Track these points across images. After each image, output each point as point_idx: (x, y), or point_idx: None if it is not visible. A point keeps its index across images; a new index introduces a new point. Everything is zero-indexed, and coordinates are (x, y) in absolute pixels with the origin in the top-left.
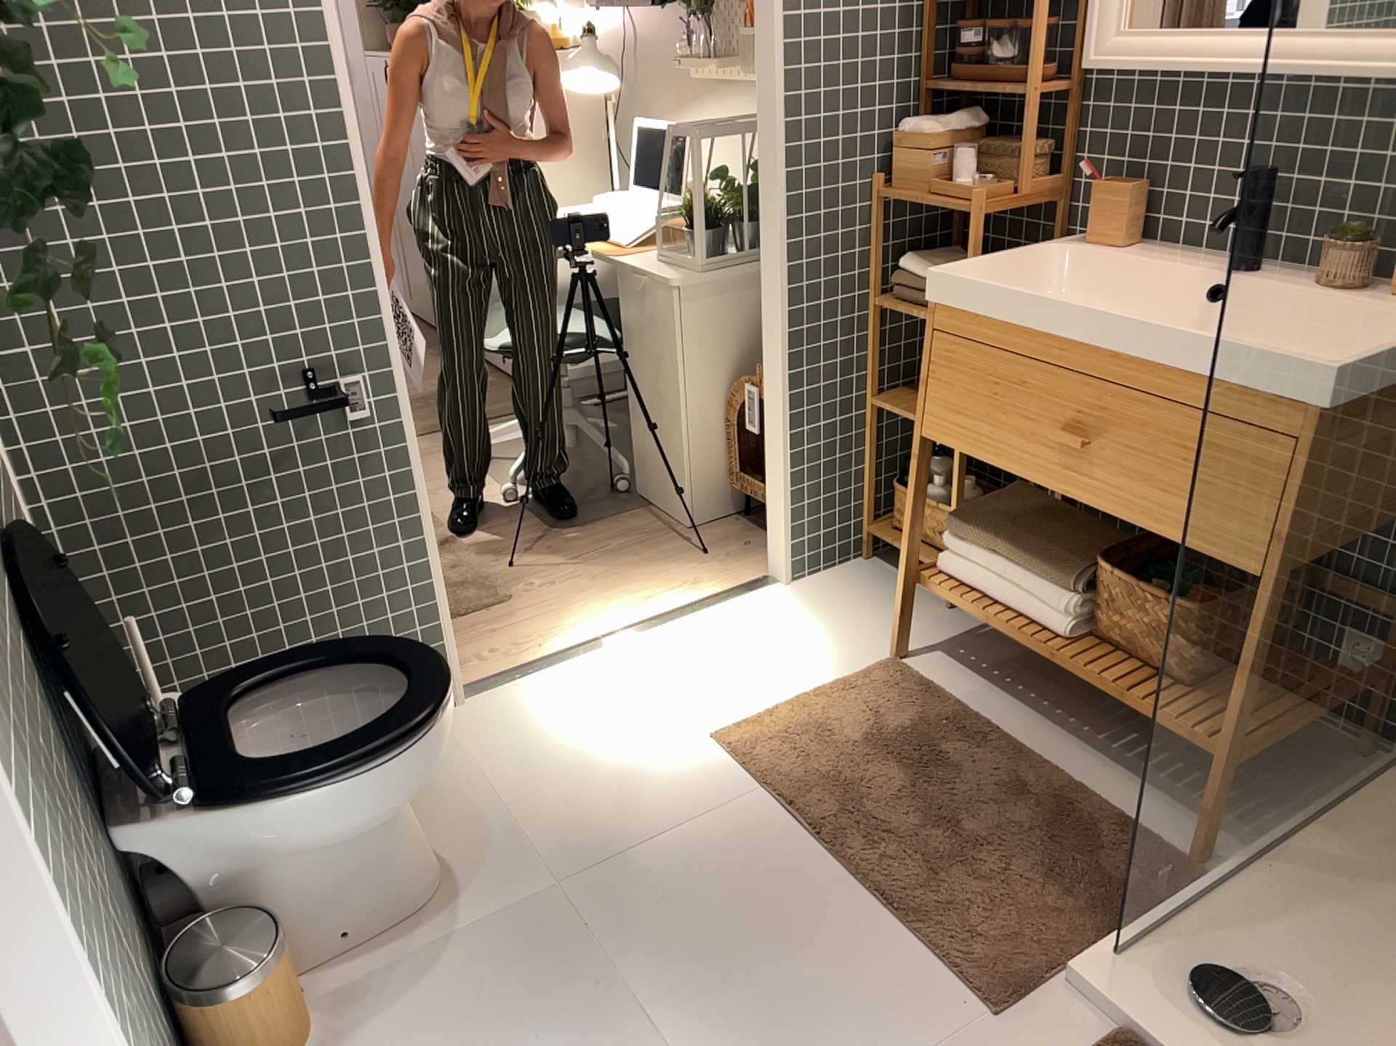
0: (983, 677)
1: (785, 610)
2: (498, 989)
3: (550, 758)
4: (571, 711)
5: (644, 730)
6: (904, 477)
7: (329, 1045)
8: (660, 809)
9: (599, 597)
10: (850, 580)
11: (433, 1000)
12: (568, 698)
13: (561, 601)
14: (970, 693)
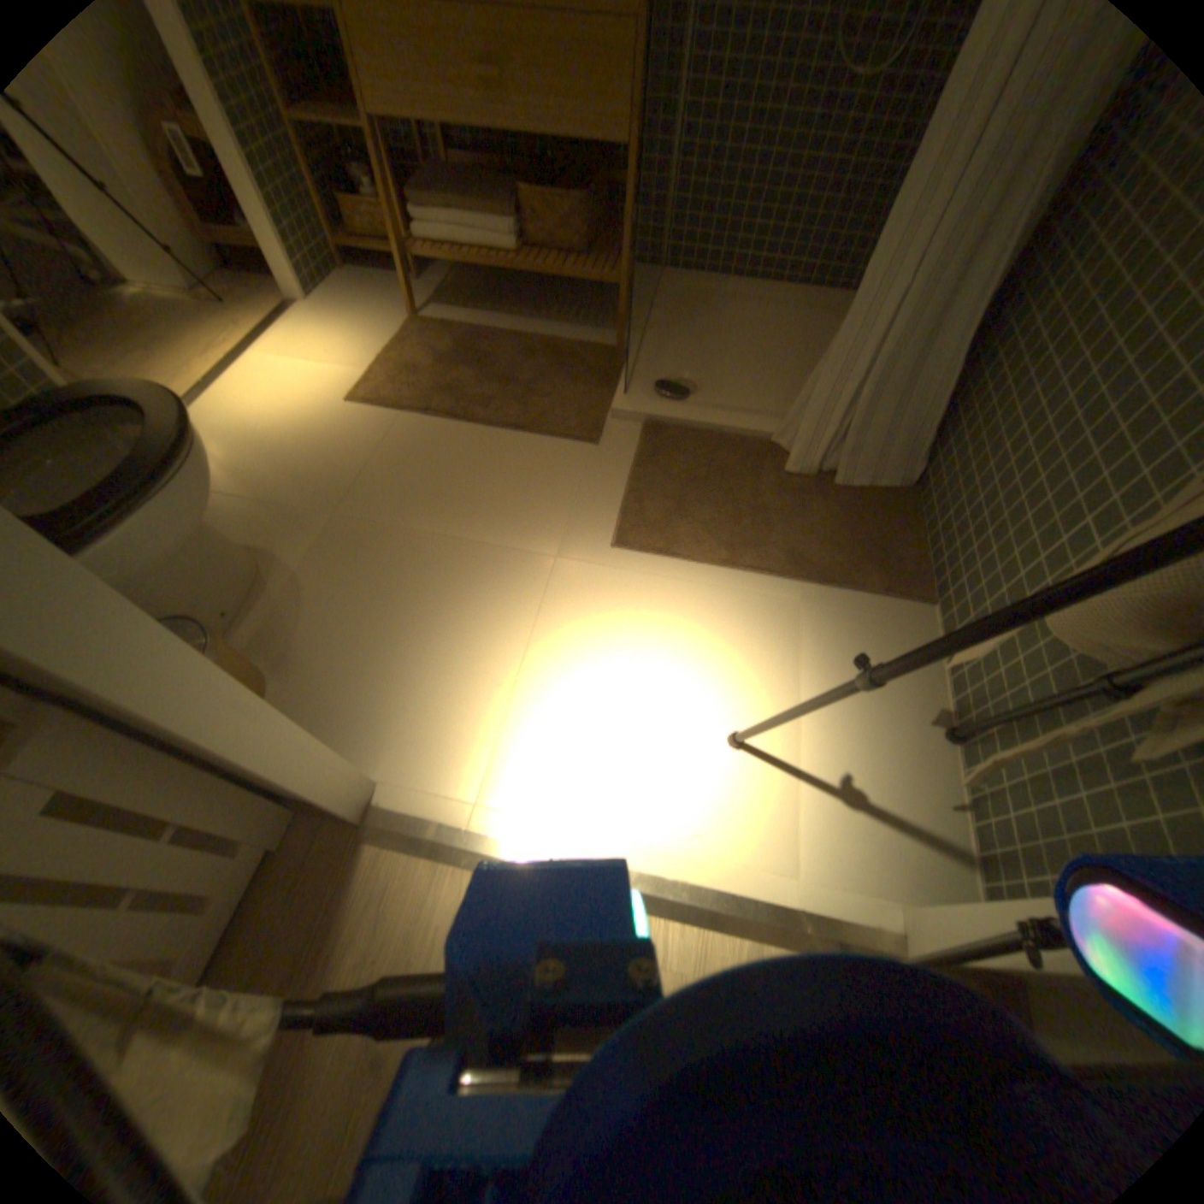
0: (465, 305)
1: (316, 313)
2: (343, 575)
3: (242, 457)
4: (226, 426)
5: (291, 414)
6: (334, 190)
7: (266, 662)
8: (347, 448)
9: (166, 353)
10: (342, 281)
11: (309, 603)
12: (216, 419)
13: (137, 367)
14: (465, 316)
